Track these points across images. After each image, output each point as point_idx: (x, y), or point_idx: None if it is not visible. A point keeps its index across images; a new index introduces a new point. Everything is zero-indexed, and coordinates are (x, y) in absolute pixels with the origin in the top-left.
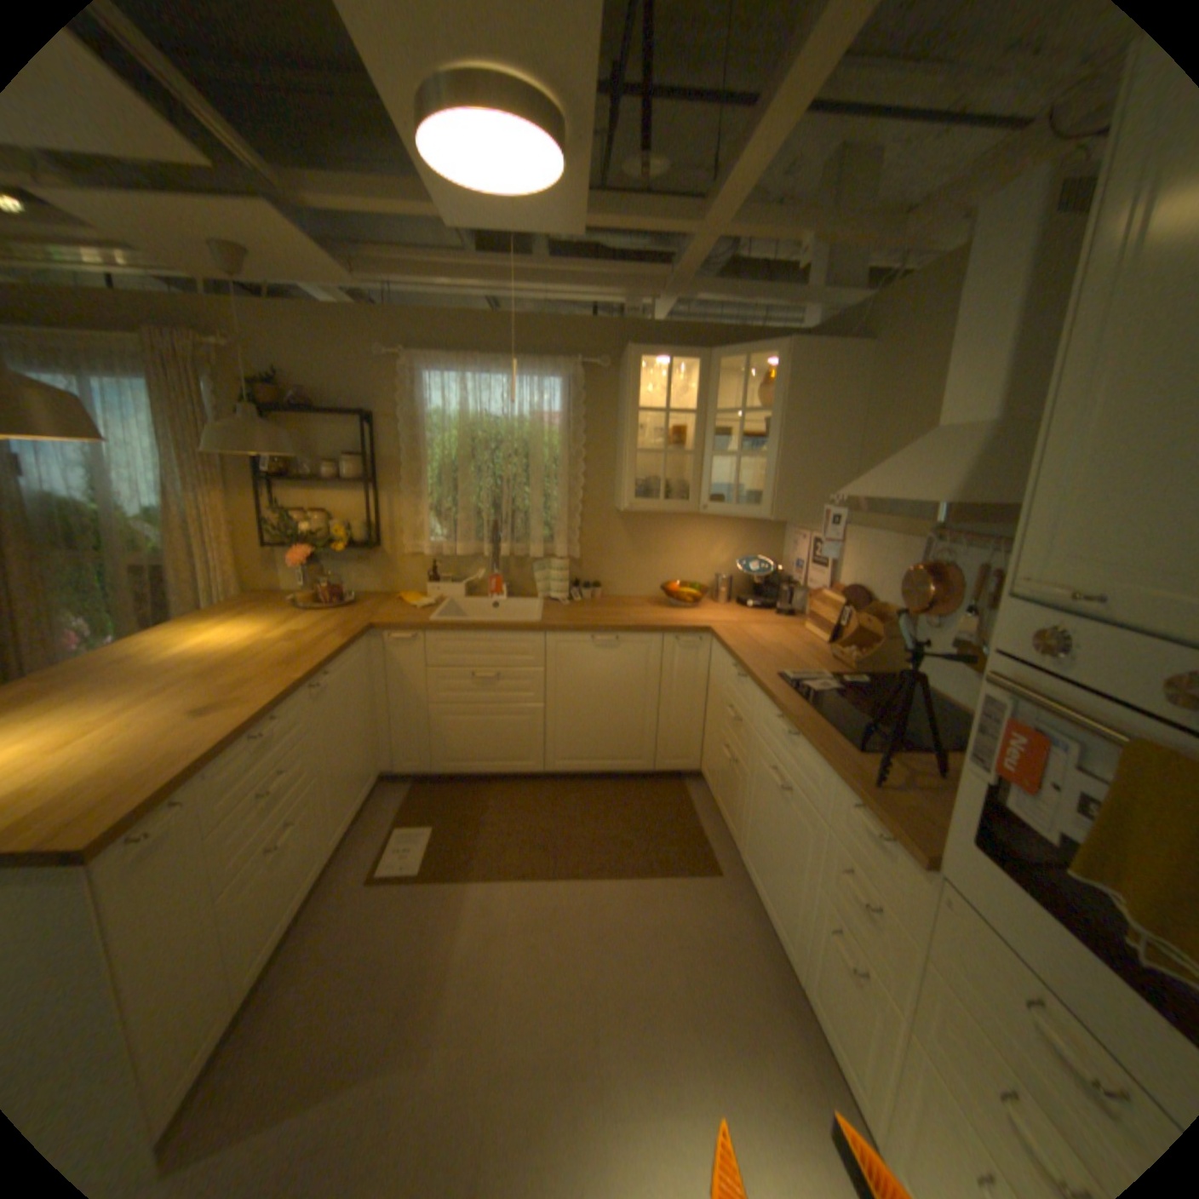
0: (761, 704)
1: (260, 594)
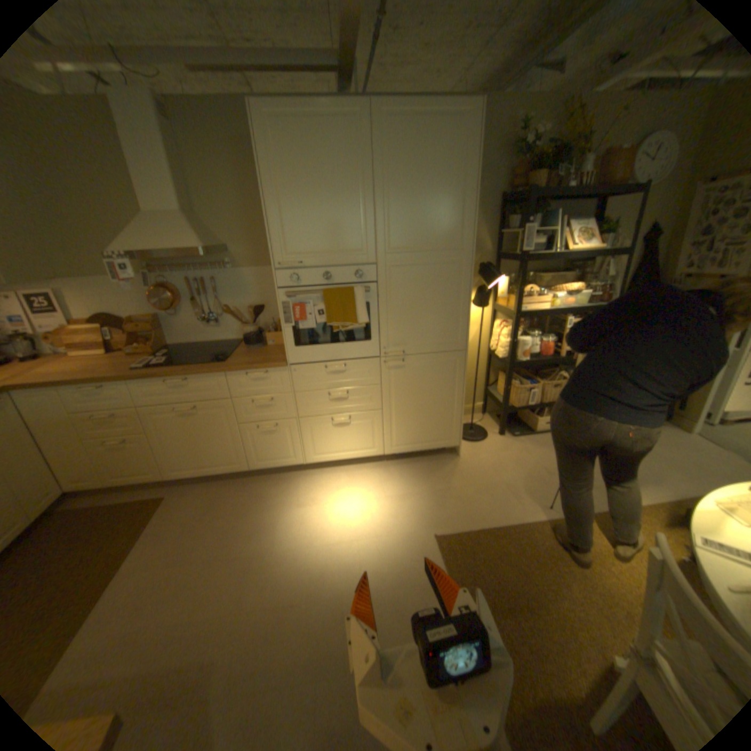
0: (134, 390)
1: None
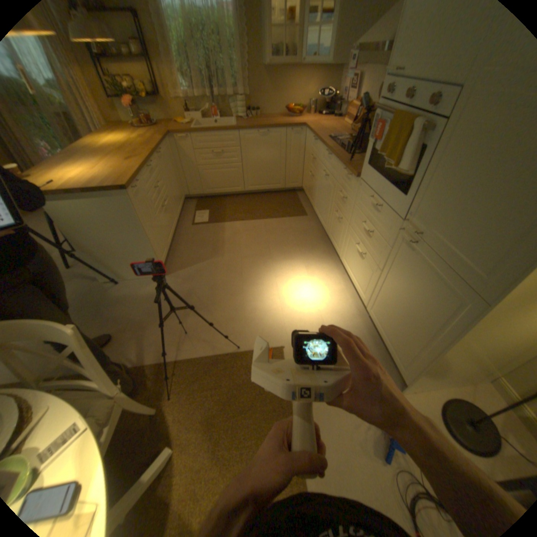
0: (320, 149)
1: (114, 123)
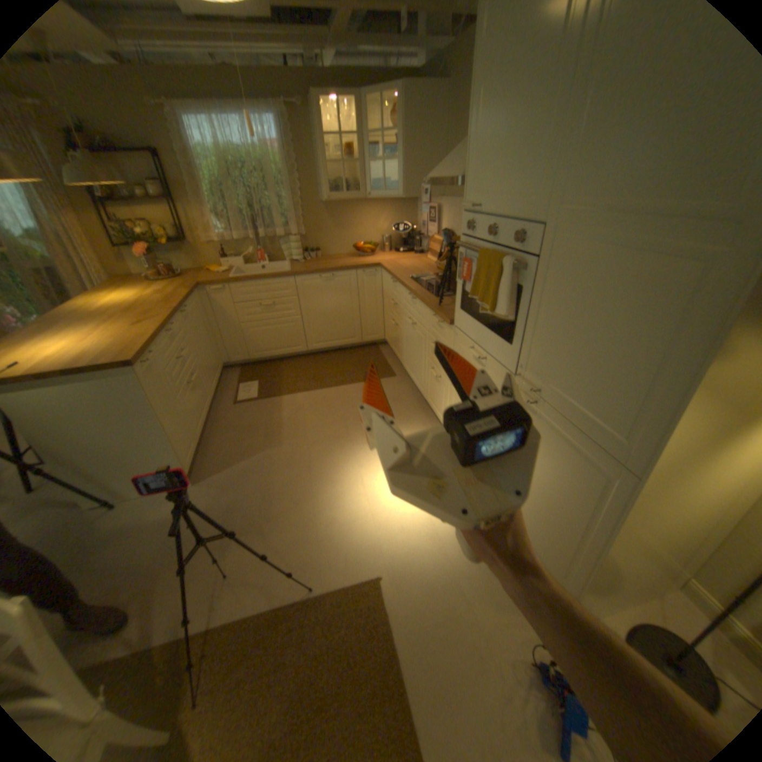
0: (402, 293)
1: (121, 277)
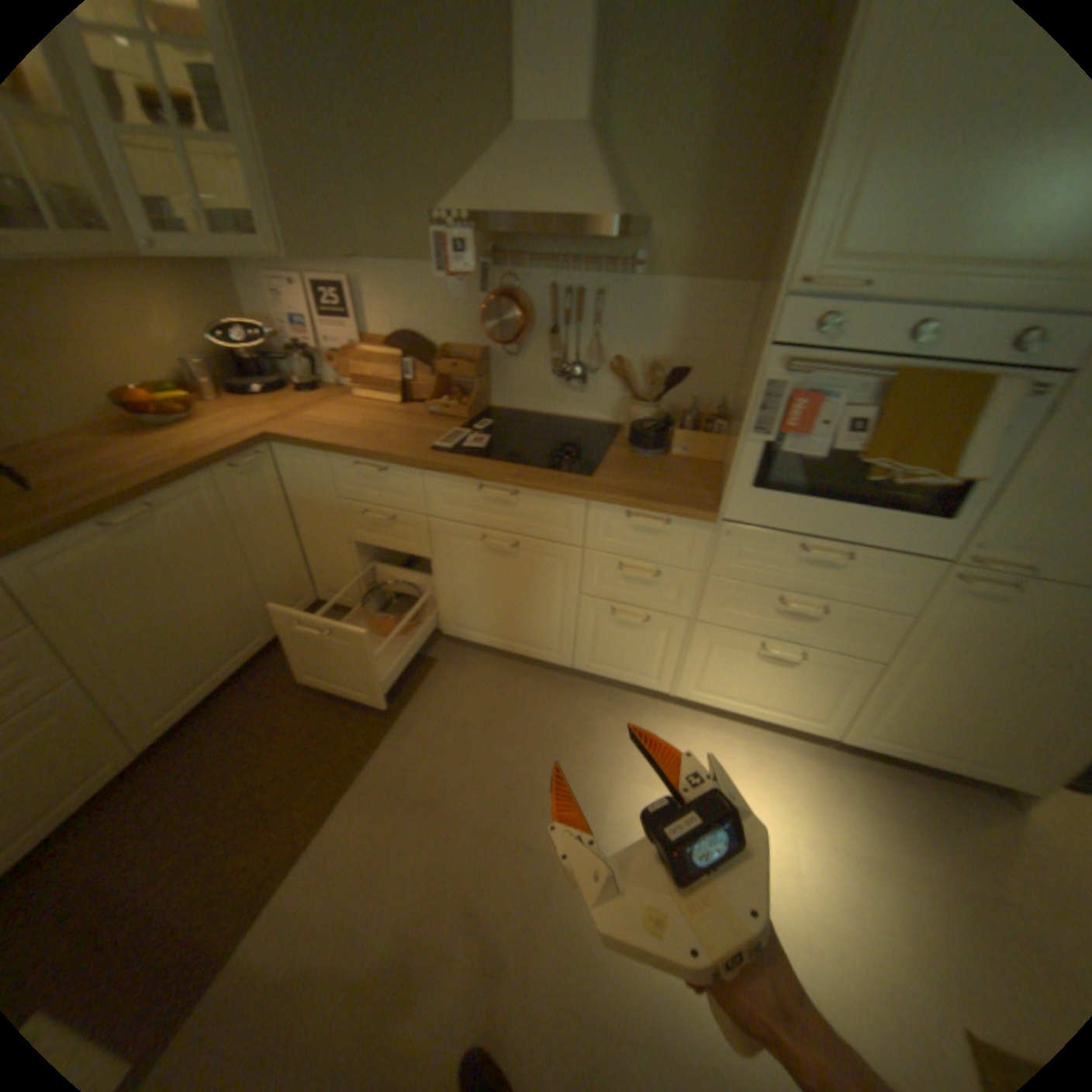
0: (430, 487)
1: None
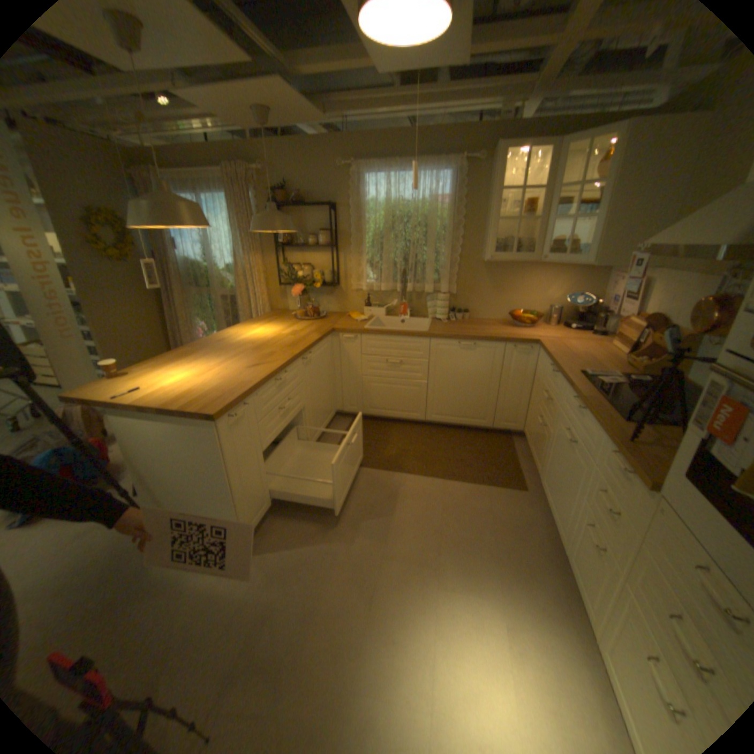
0: (565, 389)
1: (280, 312)
